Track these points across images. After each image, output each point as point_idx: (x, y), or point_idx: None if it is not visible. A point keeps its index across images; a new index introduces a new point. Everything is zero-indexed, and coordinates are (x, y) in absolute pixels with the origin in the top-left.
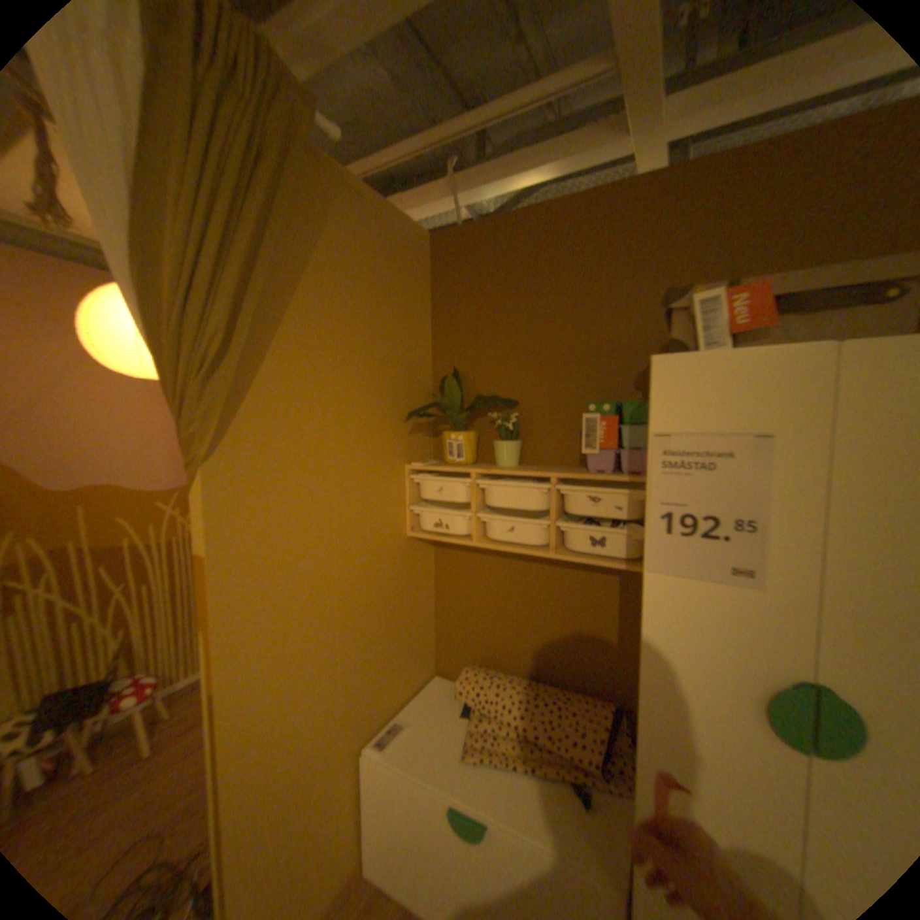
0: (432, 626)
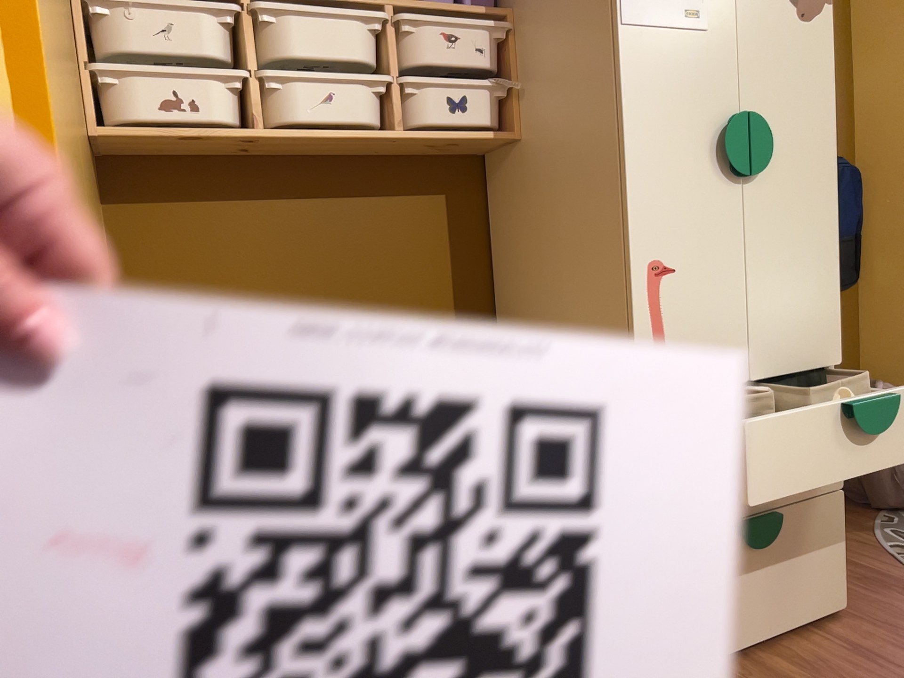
0: None
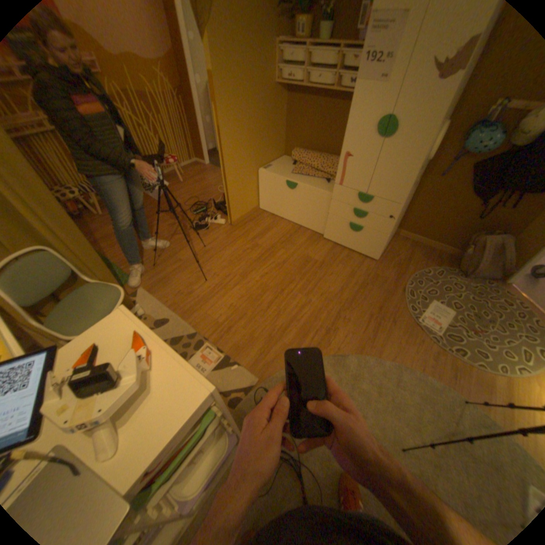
0: (283, 133)
